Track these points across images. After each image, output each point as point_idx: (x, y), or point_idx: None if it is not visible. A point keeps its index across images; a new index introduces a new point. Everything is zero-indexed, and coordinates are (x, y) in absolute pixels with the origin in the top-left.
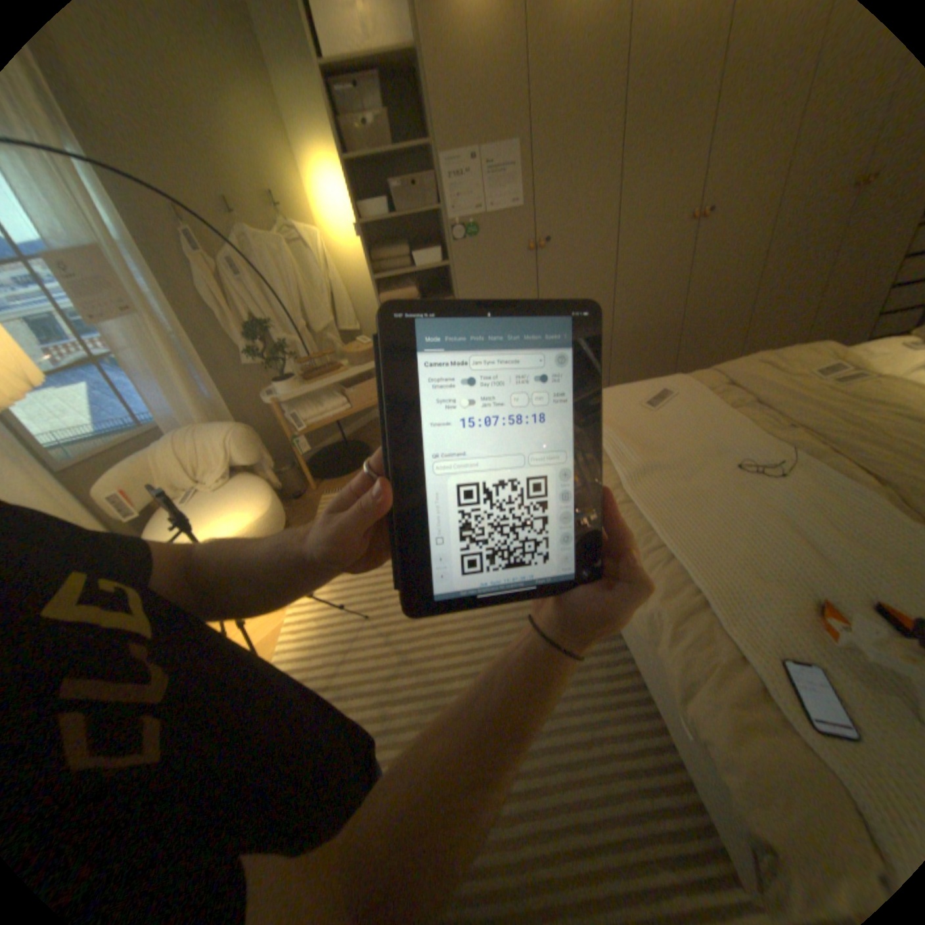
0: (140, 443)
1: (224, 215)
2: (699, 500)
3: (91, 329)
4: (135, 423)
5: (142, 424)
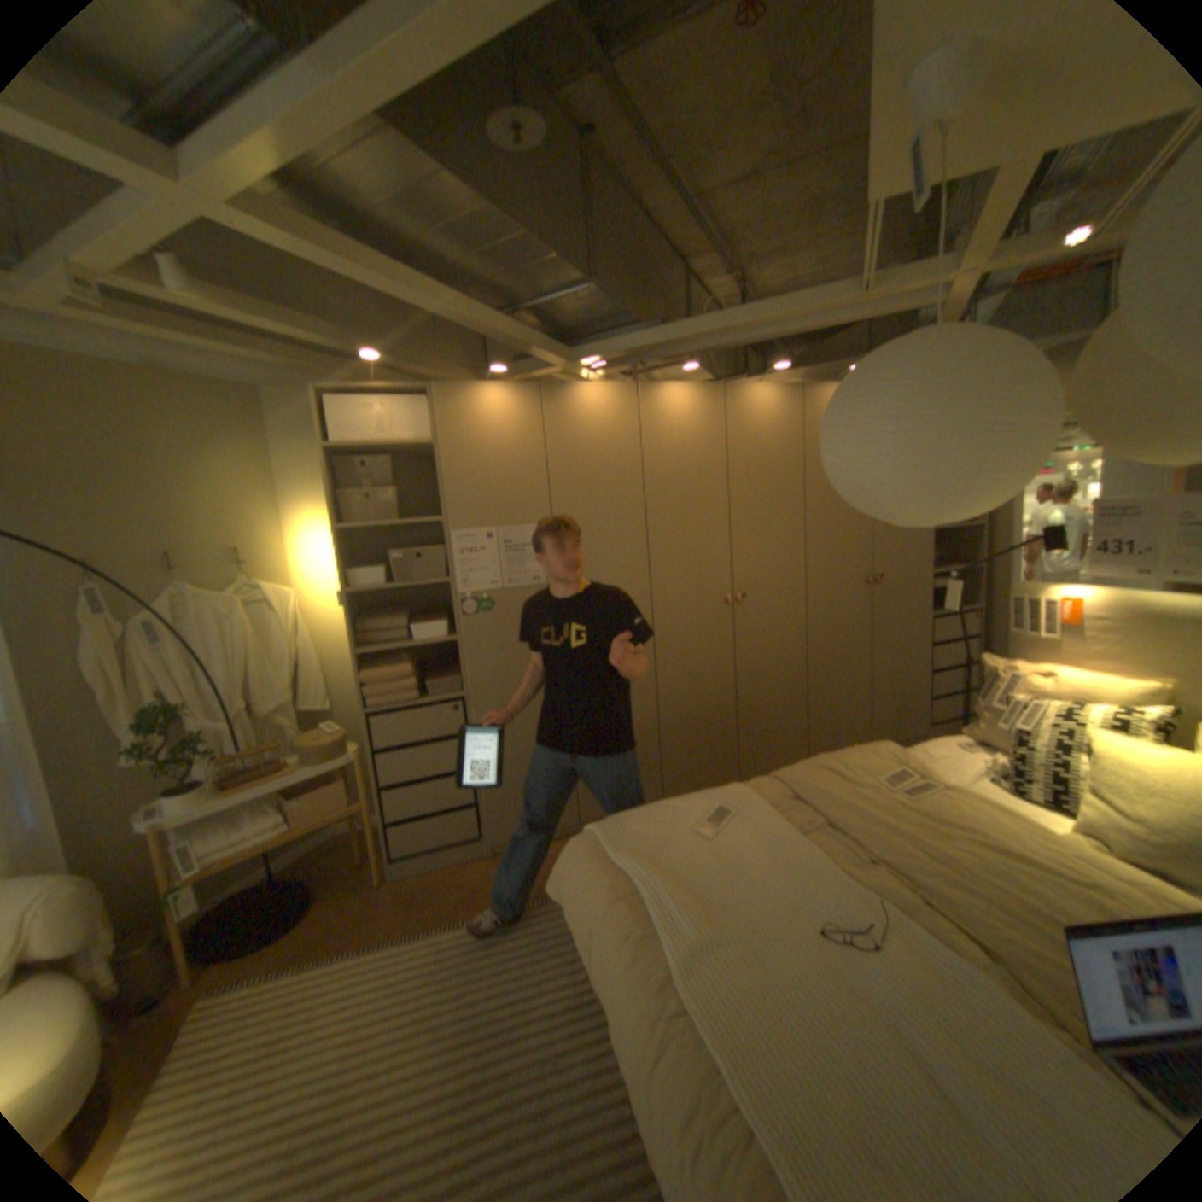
0: None
1: (162, 572)
2: (779, 1003)
3: None
4: None
5: None
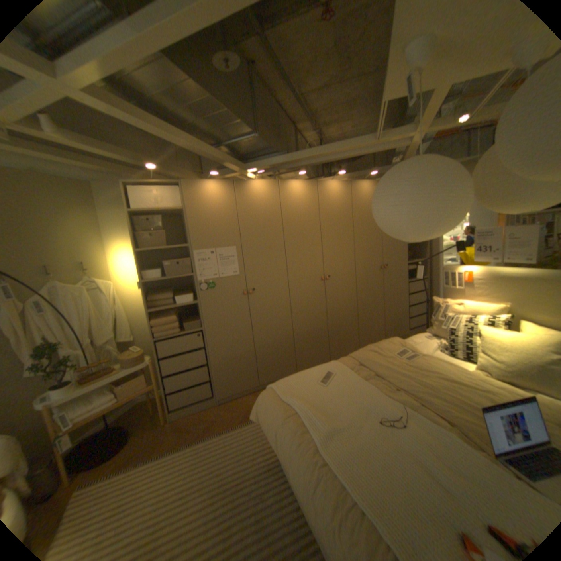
0: None
1: (43, 276)
2: (367, 454)
3: None
4: None
5: None
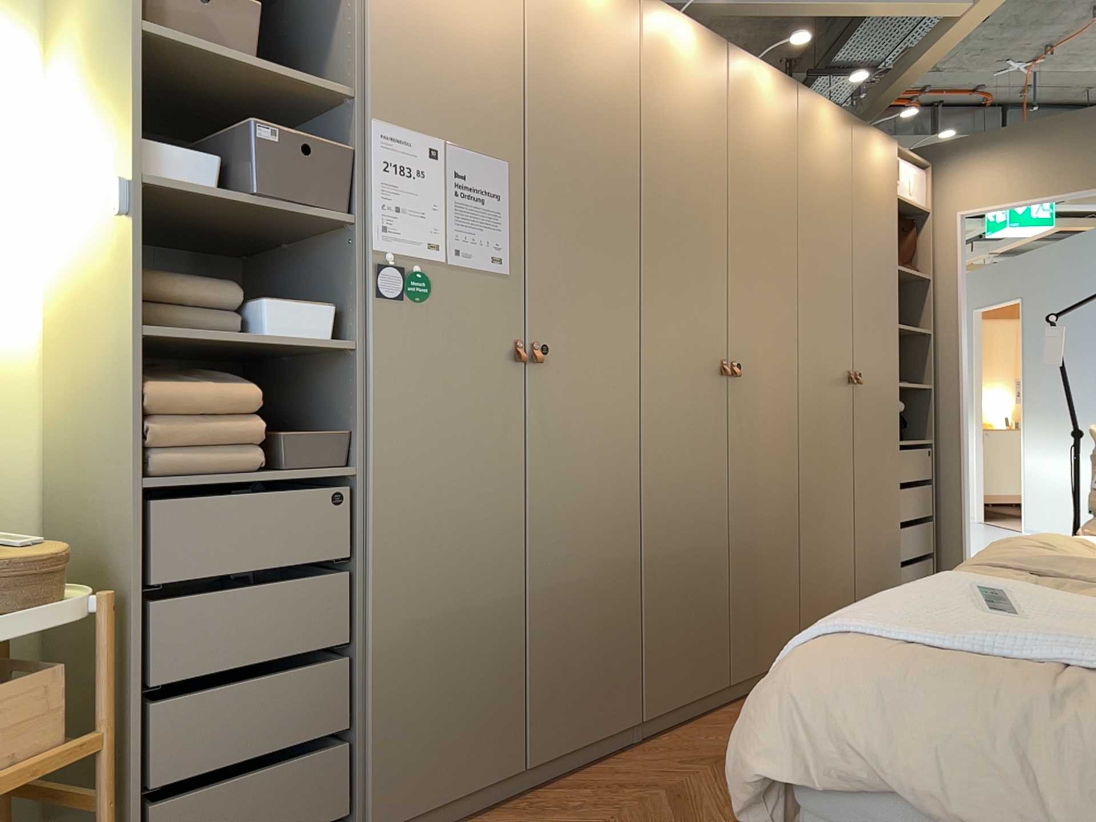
0: None
1: None
2: None
3: None
4: None
5: None
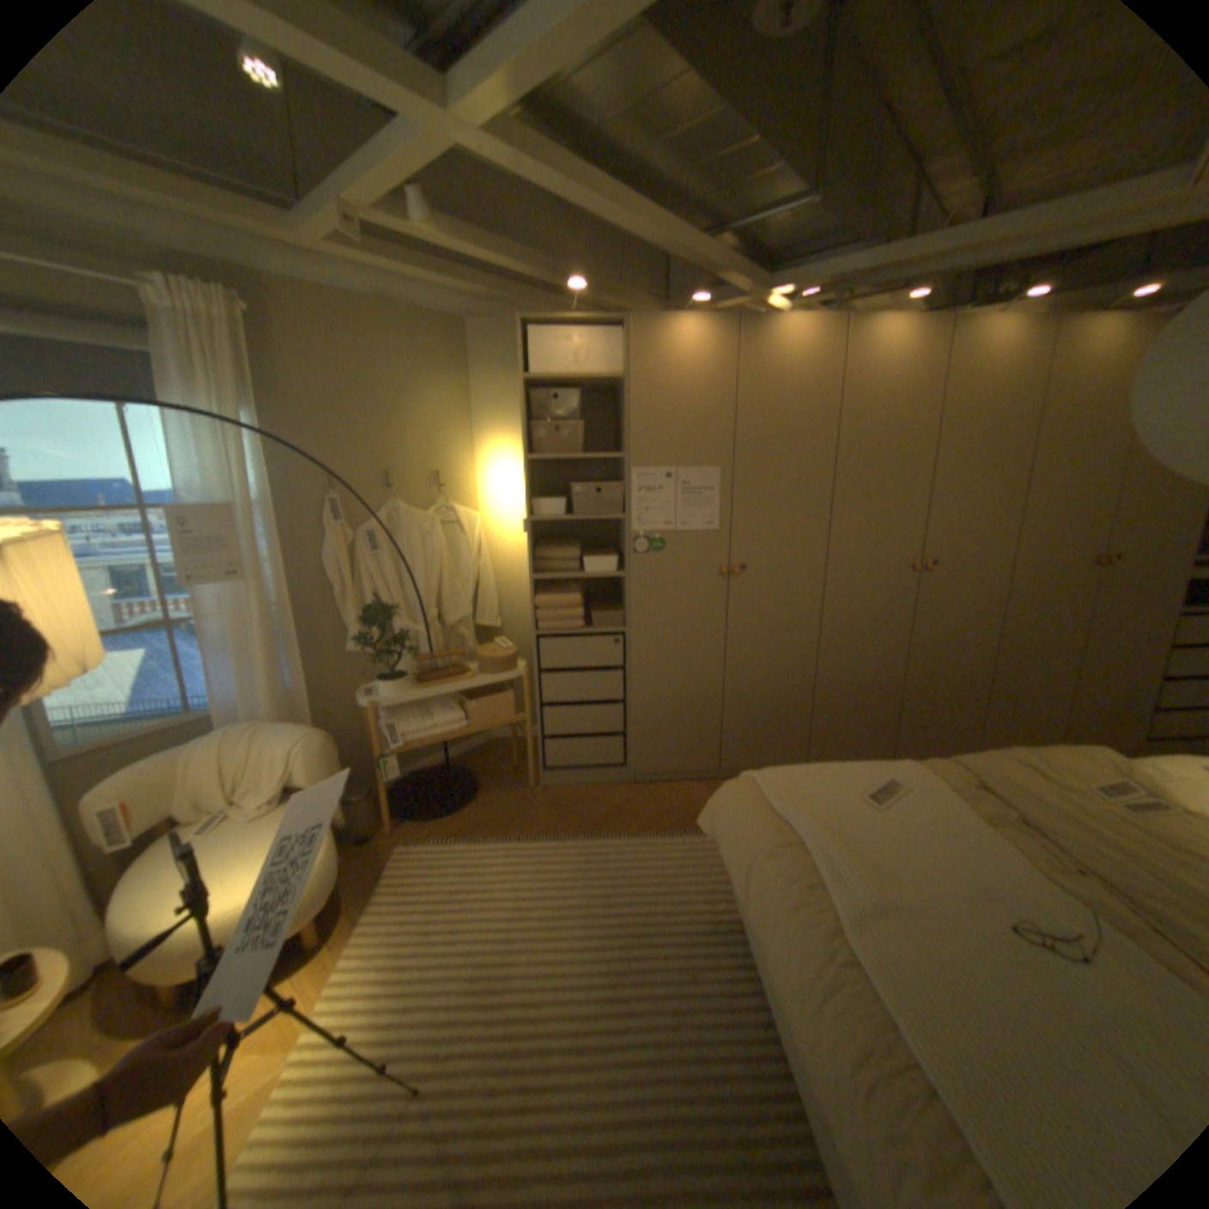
0: (180, 736)
1: (382, 489)
2: (964, 983)
3: (184, 589)
4: (184, 708)
5: (193, 710)
